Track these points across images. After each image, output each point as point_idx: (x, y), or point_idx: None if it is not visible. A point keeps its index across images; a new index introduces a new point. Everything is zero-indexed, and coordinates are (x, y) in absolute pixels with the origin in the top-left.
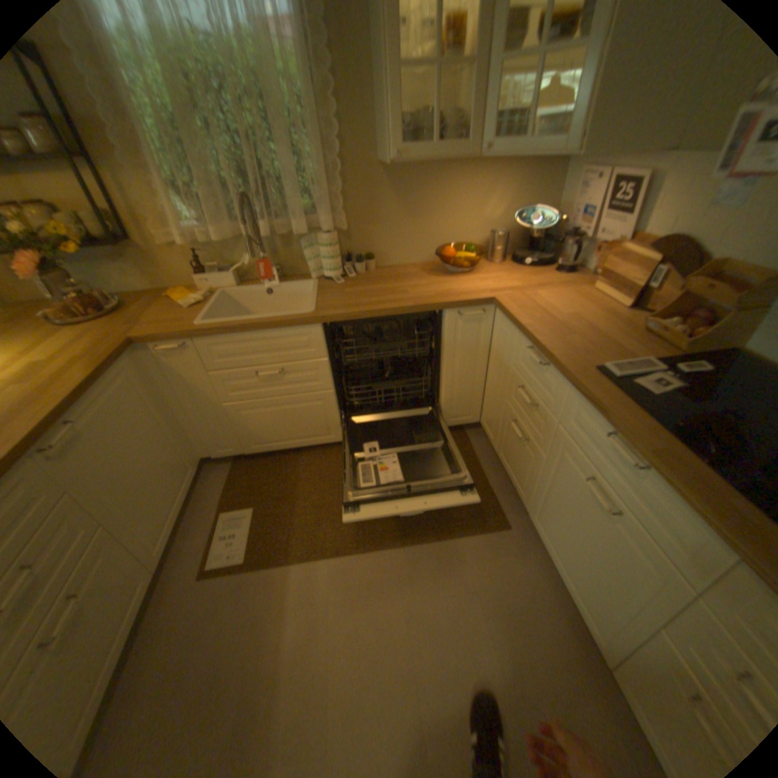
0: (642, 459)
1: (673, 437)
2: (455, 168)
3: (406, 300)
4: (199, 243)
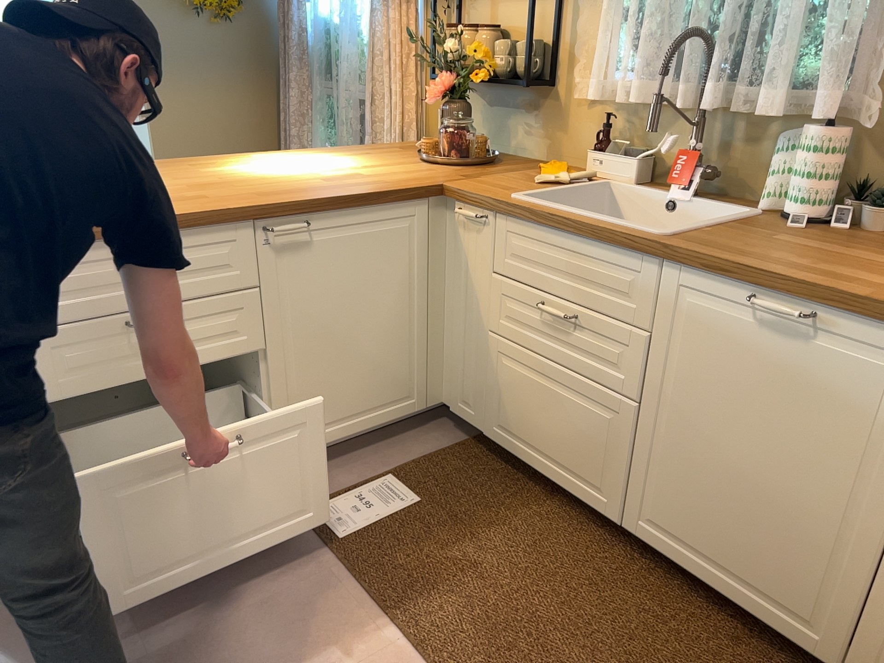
0: None
1: None
2: None
3: (872, 285)
4: (625, 108)
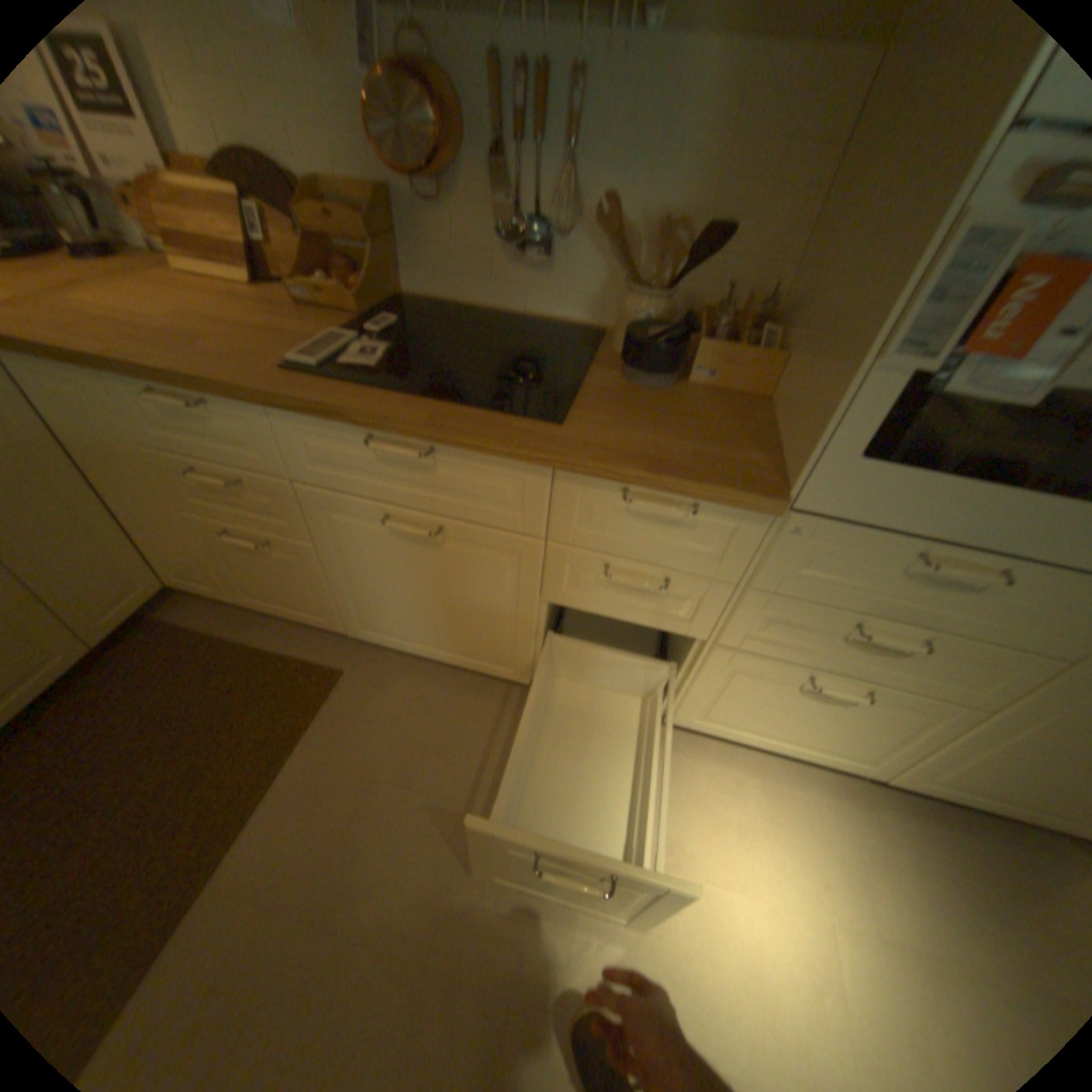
0: (419, 441)
1: (427, 396)
2: None
3: None
4: None
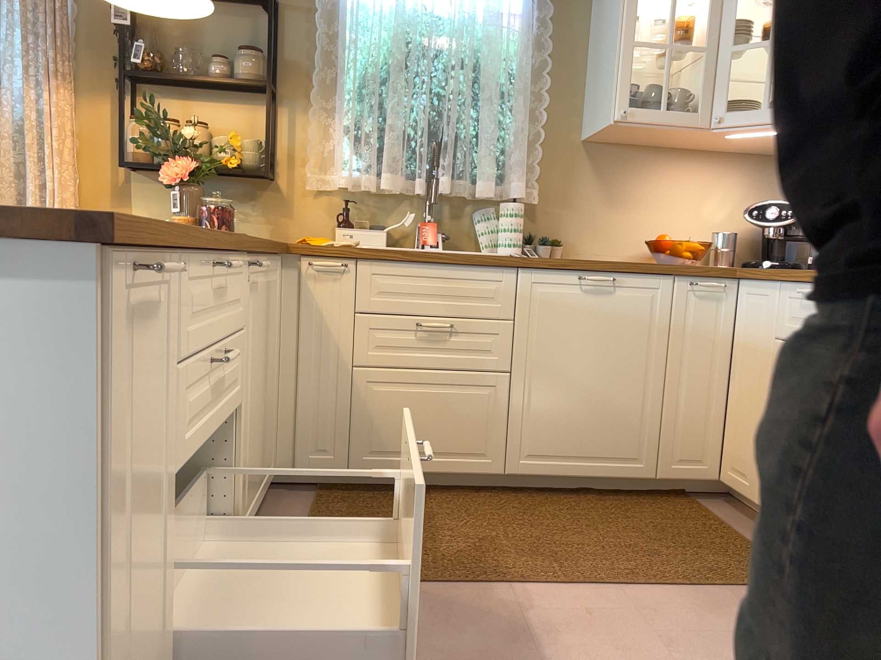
0: None
1: None
2: (670, 159)
3: (623, 261)
4: (354, 196)
